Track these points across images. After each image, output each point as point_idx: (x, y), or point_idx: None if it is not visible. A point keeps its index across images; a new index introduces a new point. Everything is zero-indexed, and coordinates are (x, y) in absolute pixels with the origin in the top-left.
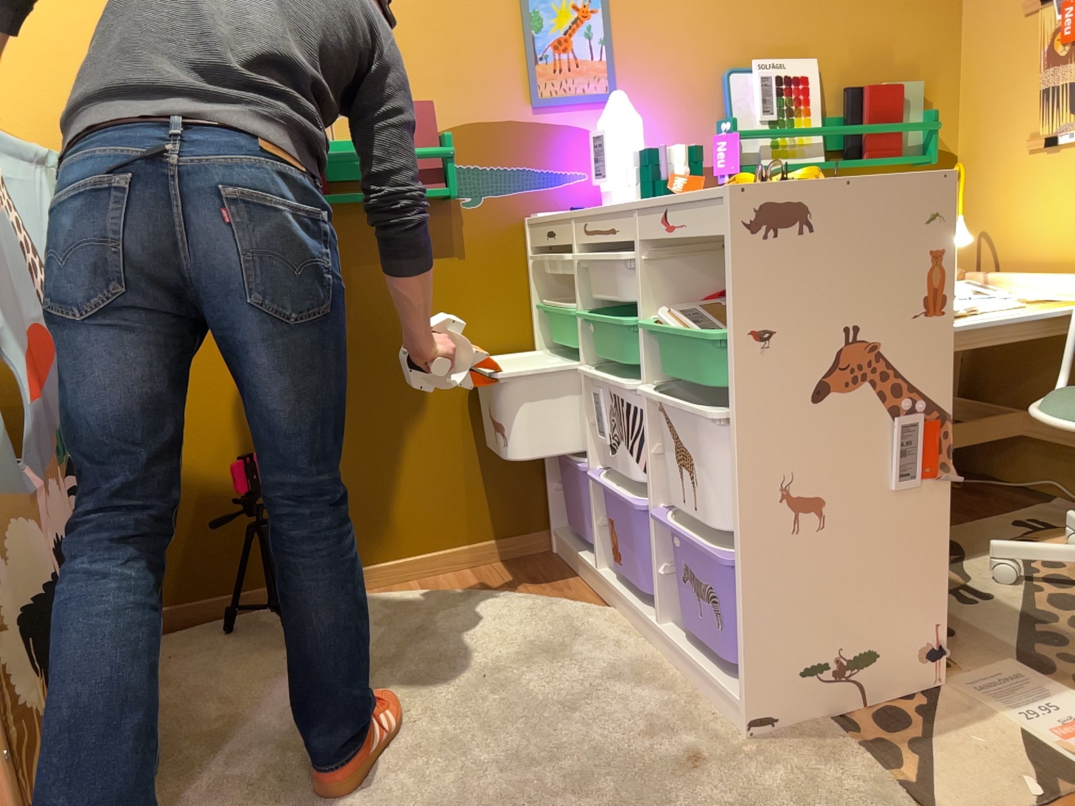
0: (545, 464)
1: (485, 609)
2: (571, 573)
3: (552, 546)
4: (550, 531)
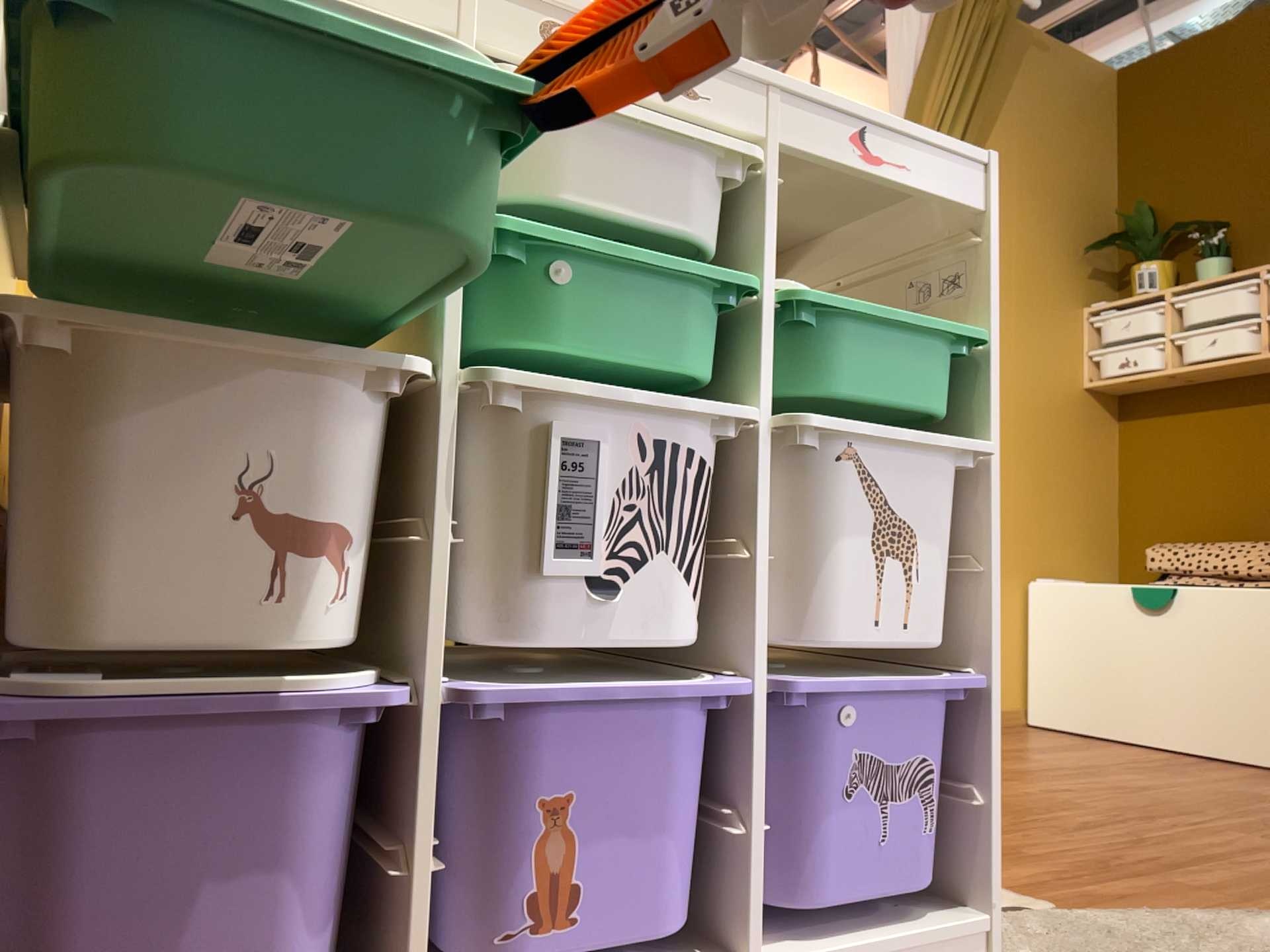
0: None
1: None
2: None
3: None
4: None
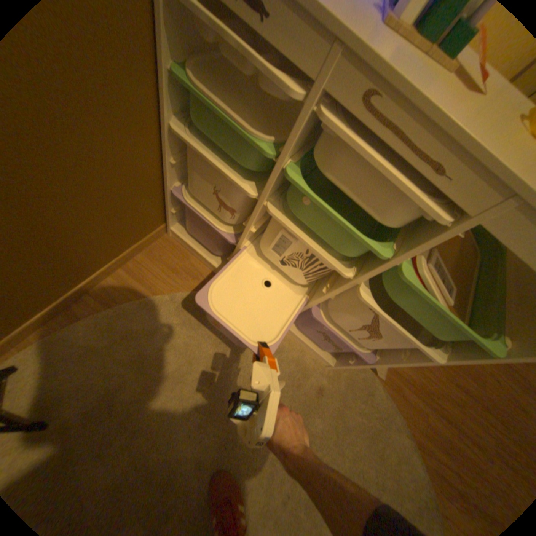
0: (163, 195)
1: (169, 317)
2: (195, 258)
3: (166, 231)
4: (165, 225)
